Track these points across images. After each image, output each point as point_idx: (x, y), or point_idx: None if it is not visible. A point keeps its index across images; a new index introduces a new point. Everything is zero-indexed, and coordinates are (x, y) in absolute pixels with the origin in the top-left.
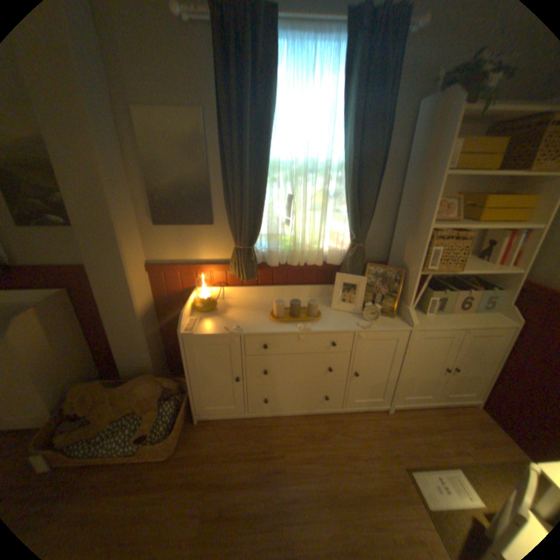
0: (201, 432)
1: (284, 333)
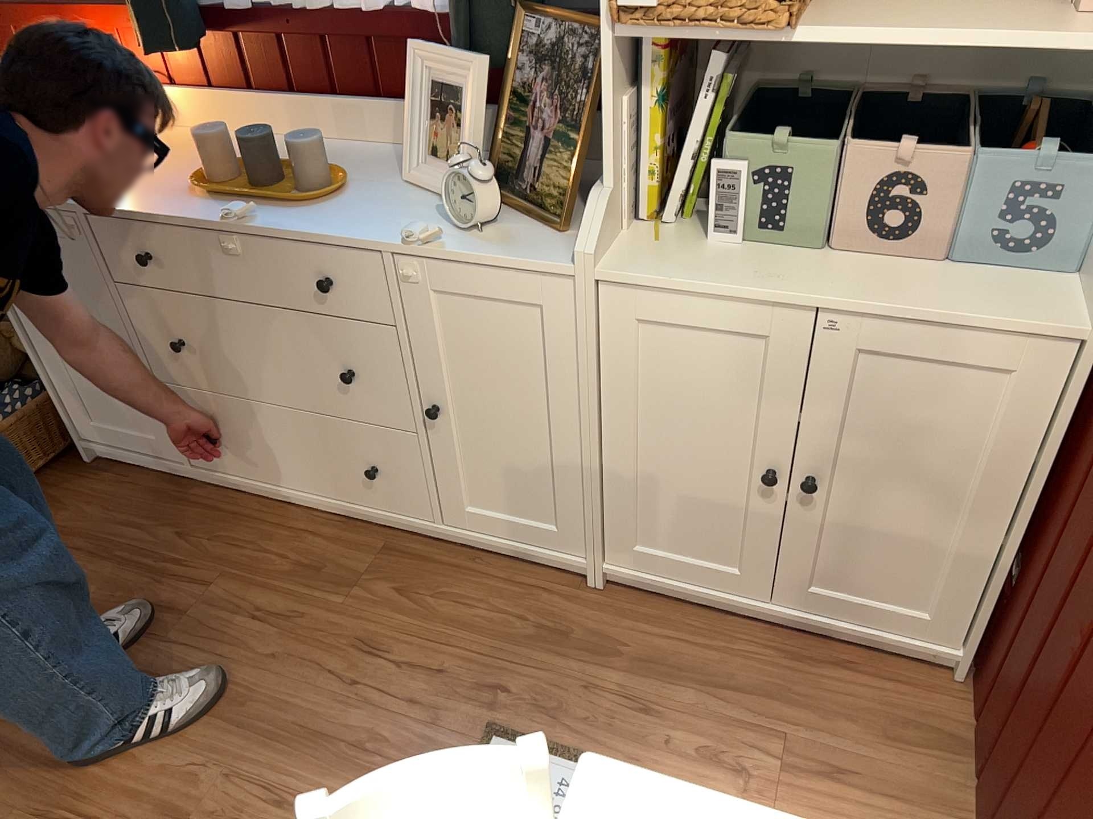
0: (90, 481)
1: (185, 225)
